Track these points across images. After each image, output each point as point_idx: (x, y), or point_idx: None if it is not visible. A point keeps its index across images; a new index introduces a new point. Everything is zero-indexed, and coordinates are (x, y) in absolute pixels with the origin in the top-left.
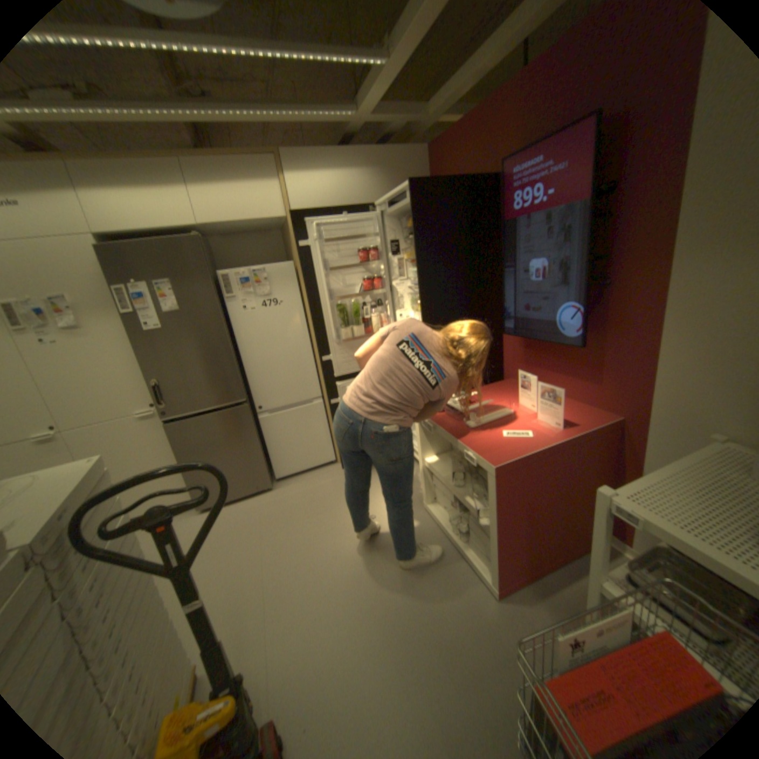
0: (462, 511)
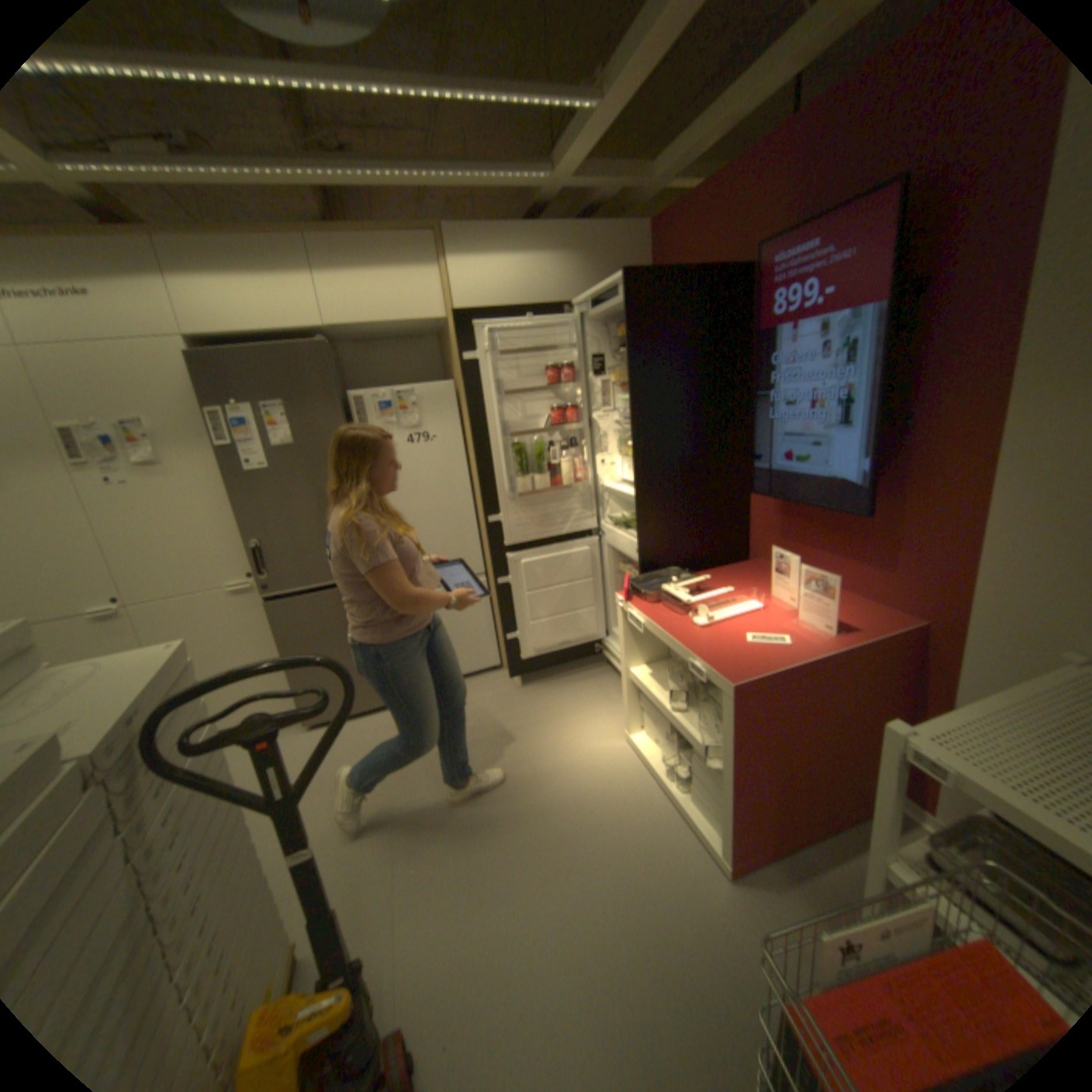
0: (682, 748)
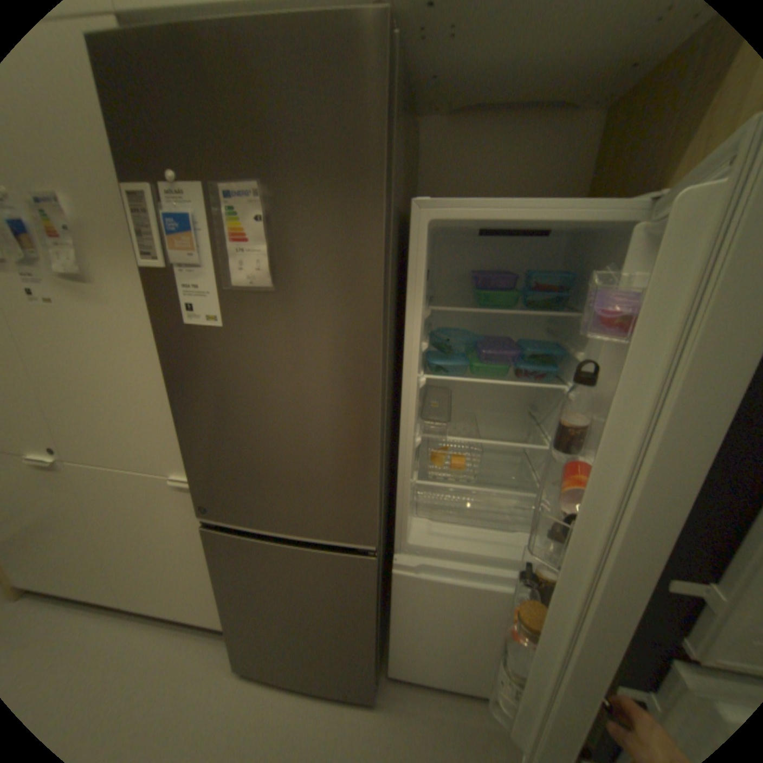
0: None
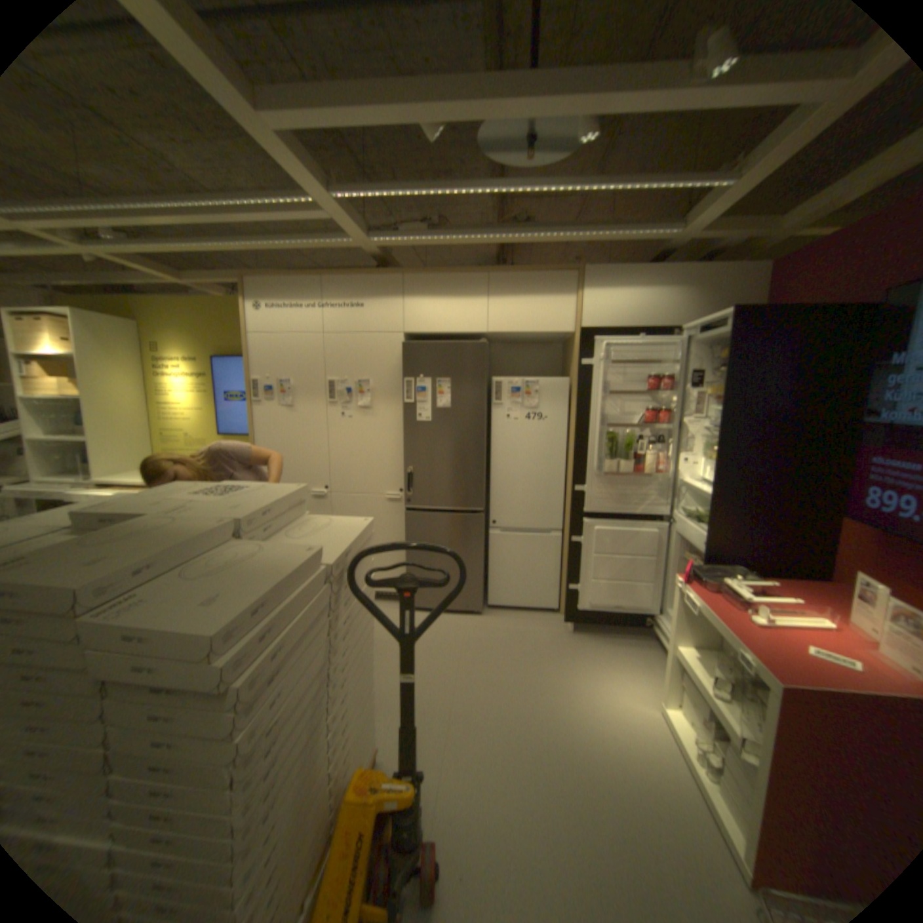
0: (720, 738)
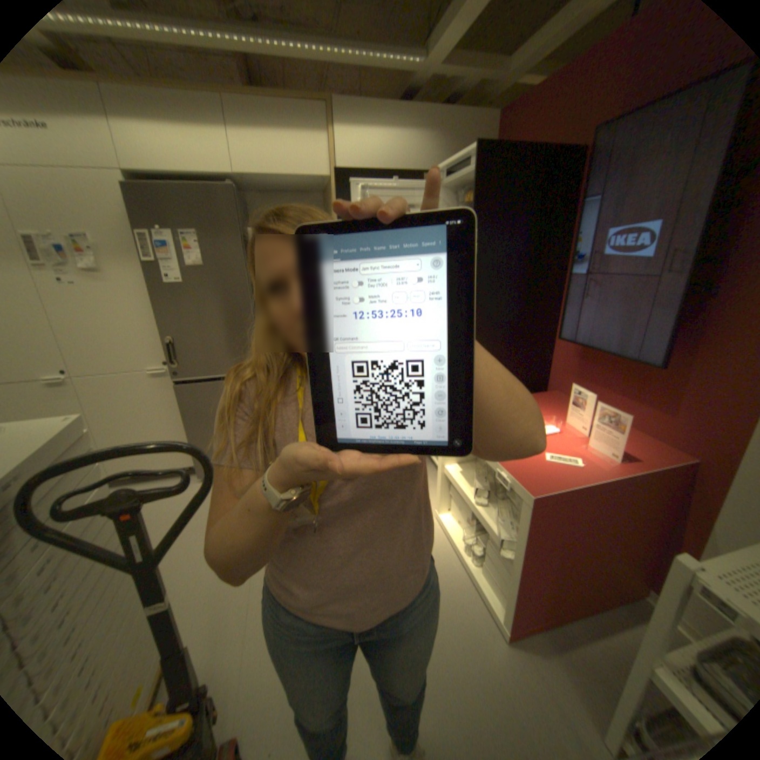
0: (480, 532)
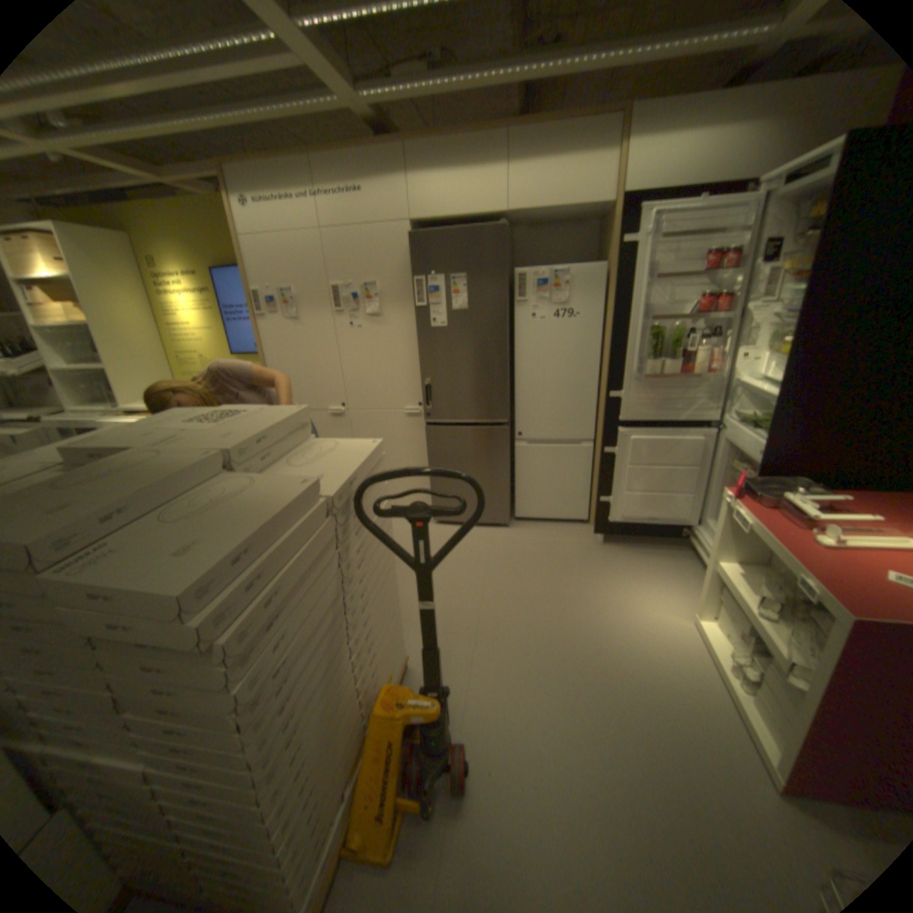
0: (760, 653)
